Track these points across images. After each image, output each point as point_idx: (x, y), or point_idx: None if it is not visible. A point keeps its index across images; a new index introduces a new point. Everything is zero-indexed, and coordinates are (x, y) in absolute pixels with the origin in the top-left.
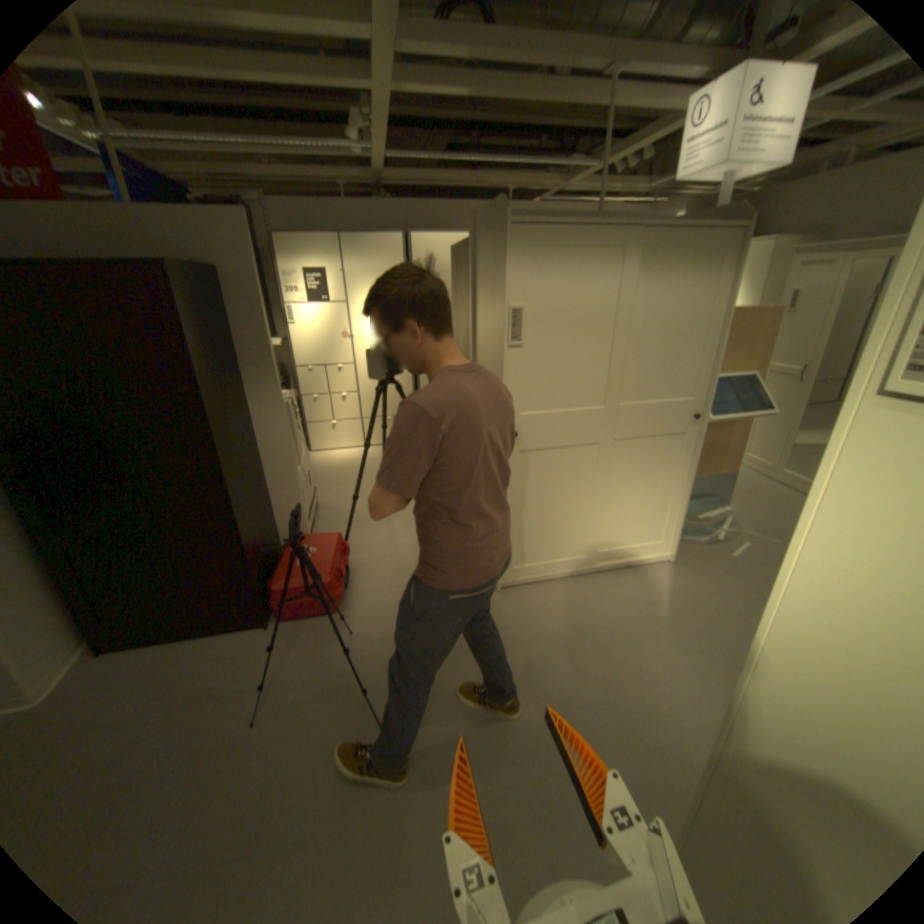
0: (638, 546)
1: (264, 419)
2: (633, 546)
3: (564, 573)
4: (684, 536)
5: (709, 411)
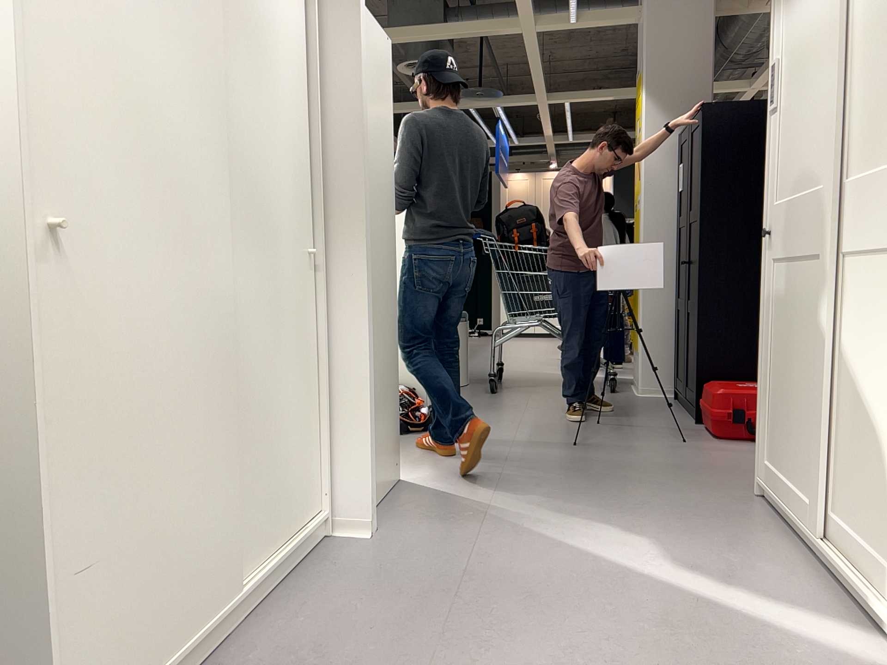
0: (871, 554)
1: None
2: (866, 545)
3: (787, 514)
4: None
5: None
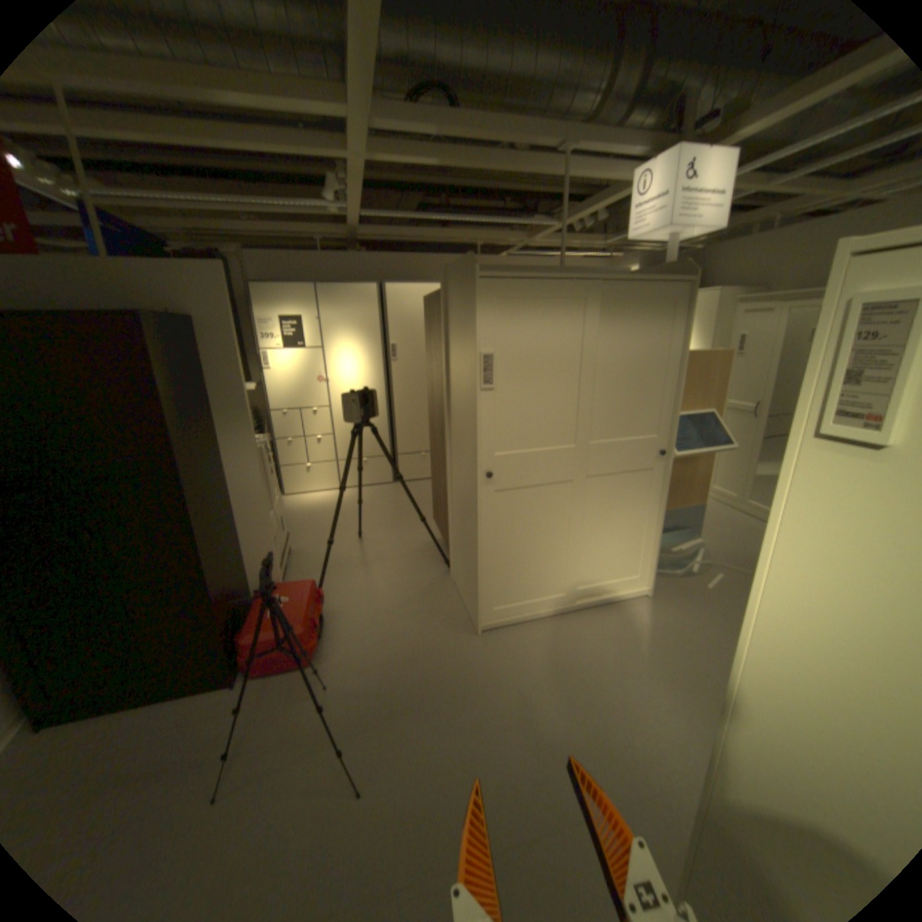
0: (616, 582)
1: (236, 465)
2: (611, 582)
3: (544, 613)
4: (659, 570)
5: (674, 447)
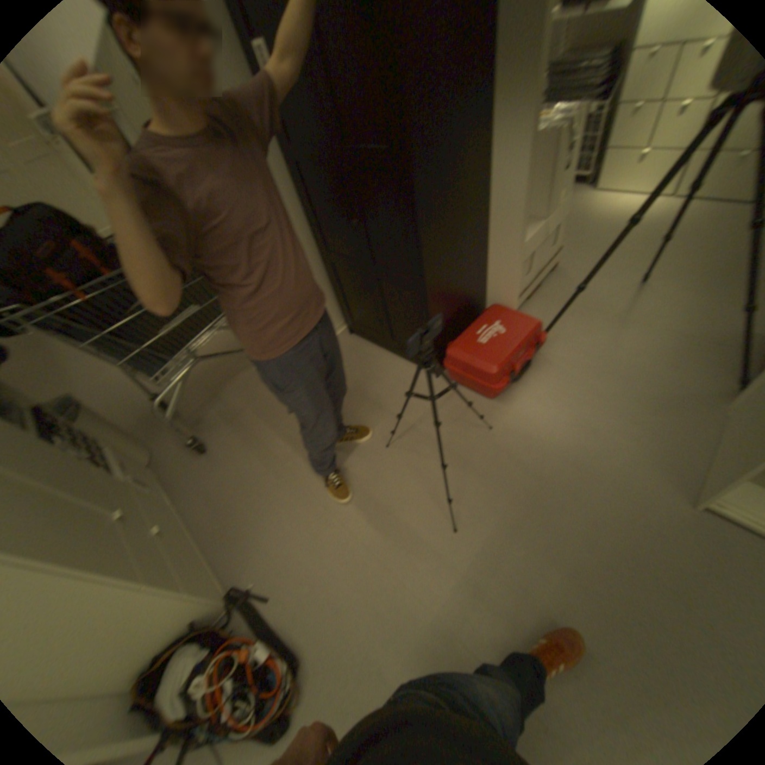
0: None
1: (503, 160)
2: None
3: None
4: None
5: None
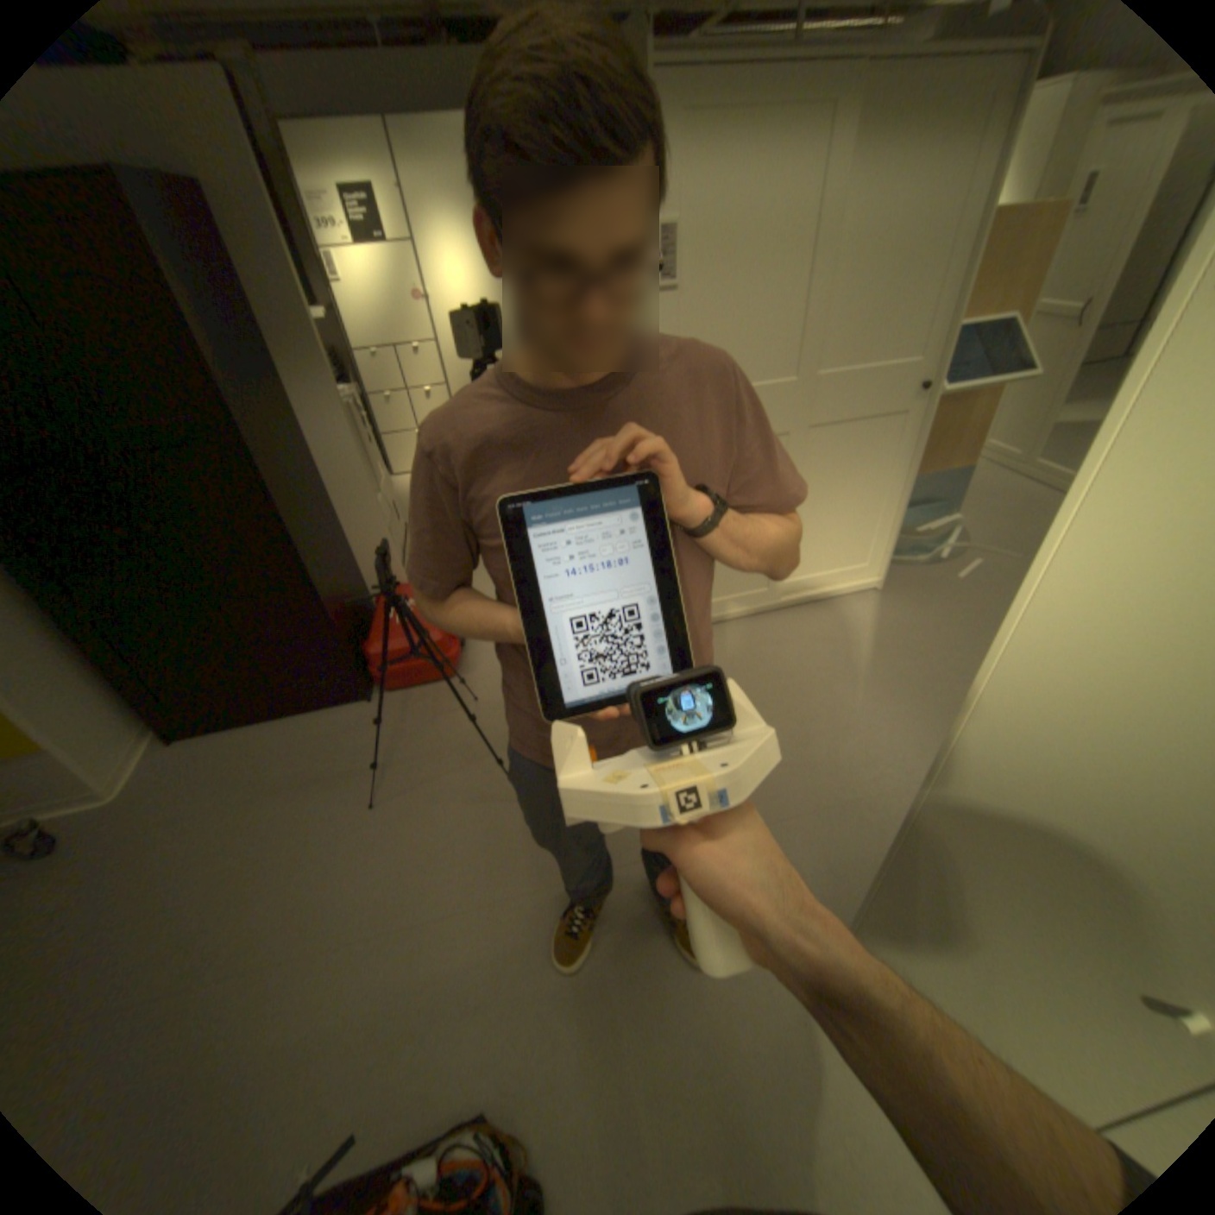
0: (837, 572)
1: (319, 428)
2: (830, 572)
3: (740, 612)
4: (896, 556)
5: (944, 377)
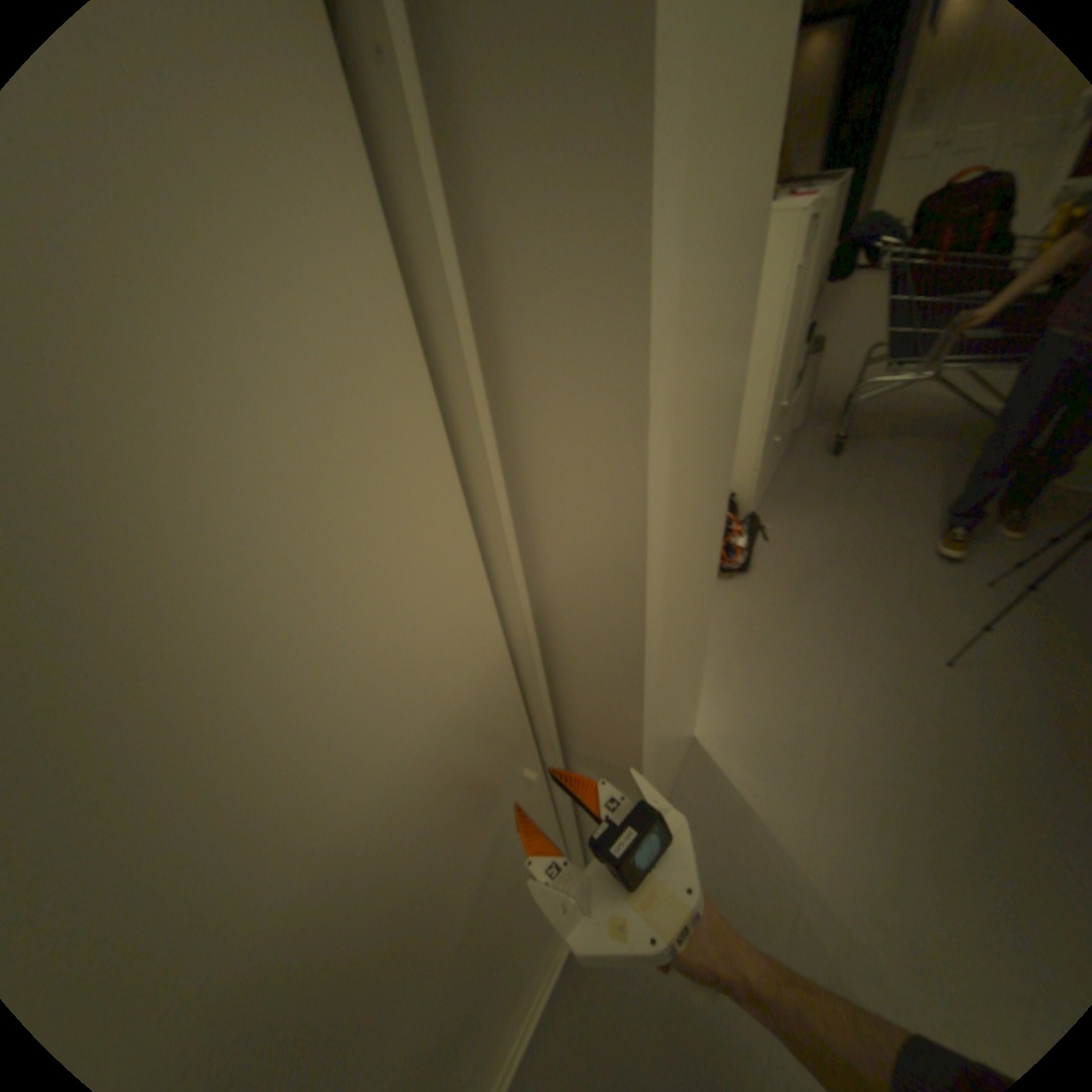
0: None
1: None
2: None
3: None
4: None
5: None
